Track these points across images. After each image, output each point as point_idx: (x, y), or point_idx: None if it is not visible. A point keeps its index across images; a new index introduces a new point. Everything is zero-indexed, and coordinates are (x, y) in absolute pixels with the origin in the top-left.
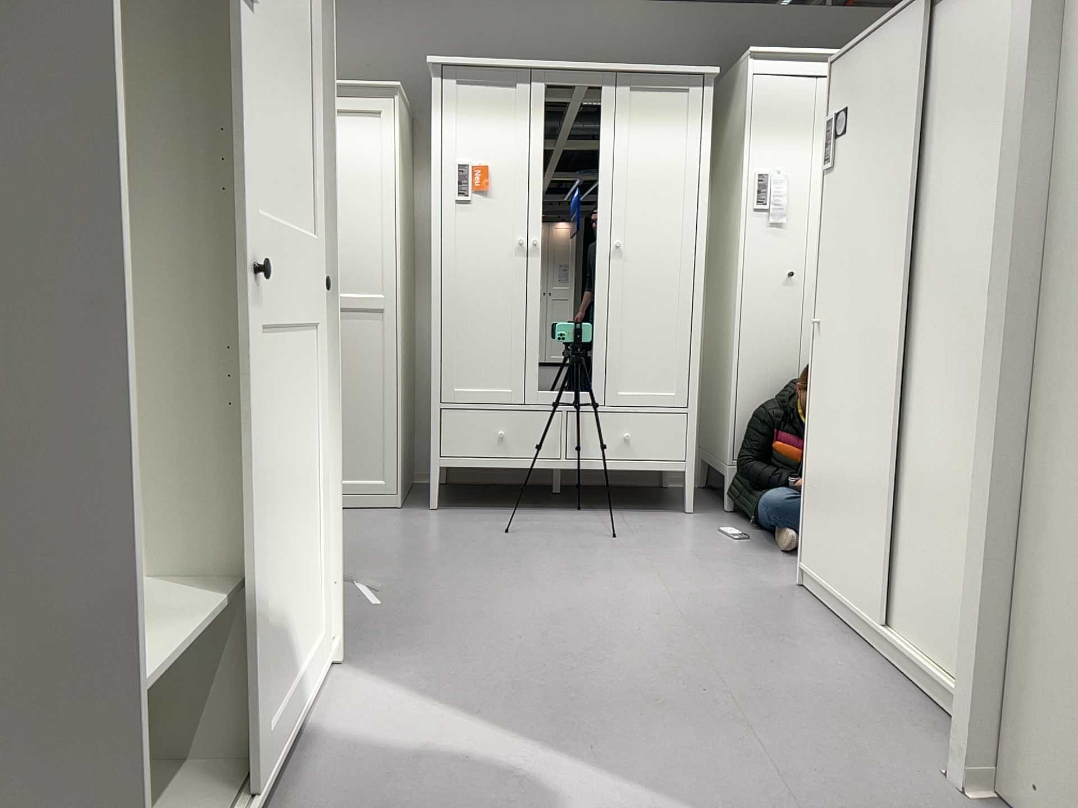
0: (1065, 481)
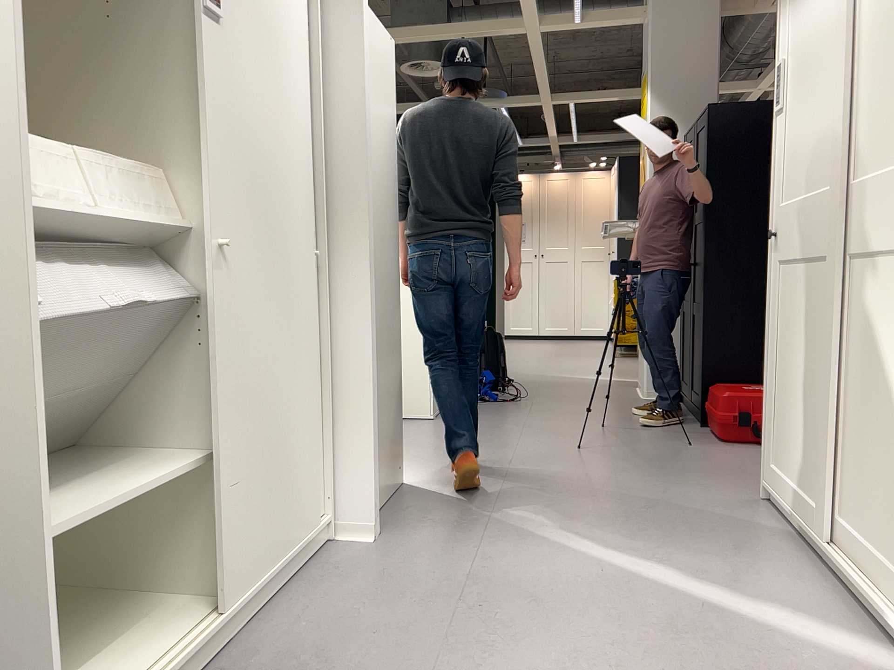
0: (374, 328)
